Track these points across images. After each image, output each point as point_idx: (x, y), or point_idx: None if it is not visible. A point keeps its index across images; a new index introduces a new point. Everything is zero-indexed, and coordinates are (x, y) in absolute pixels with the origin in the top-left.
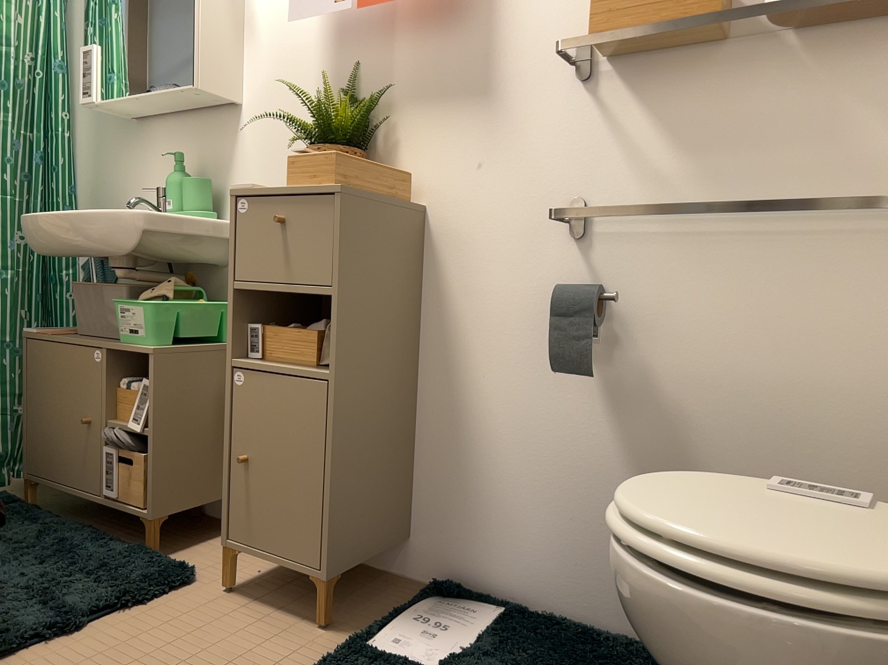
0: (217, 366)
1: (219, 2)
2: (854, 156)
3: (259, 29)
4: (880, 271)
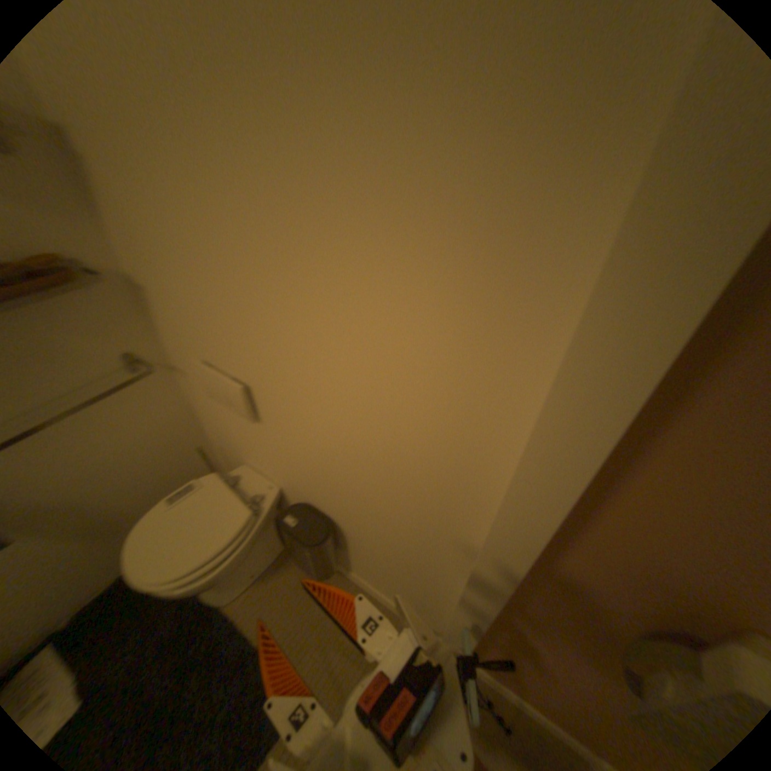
0: None
1: None
2: (66, 358)
3: None
4: (116, 397)
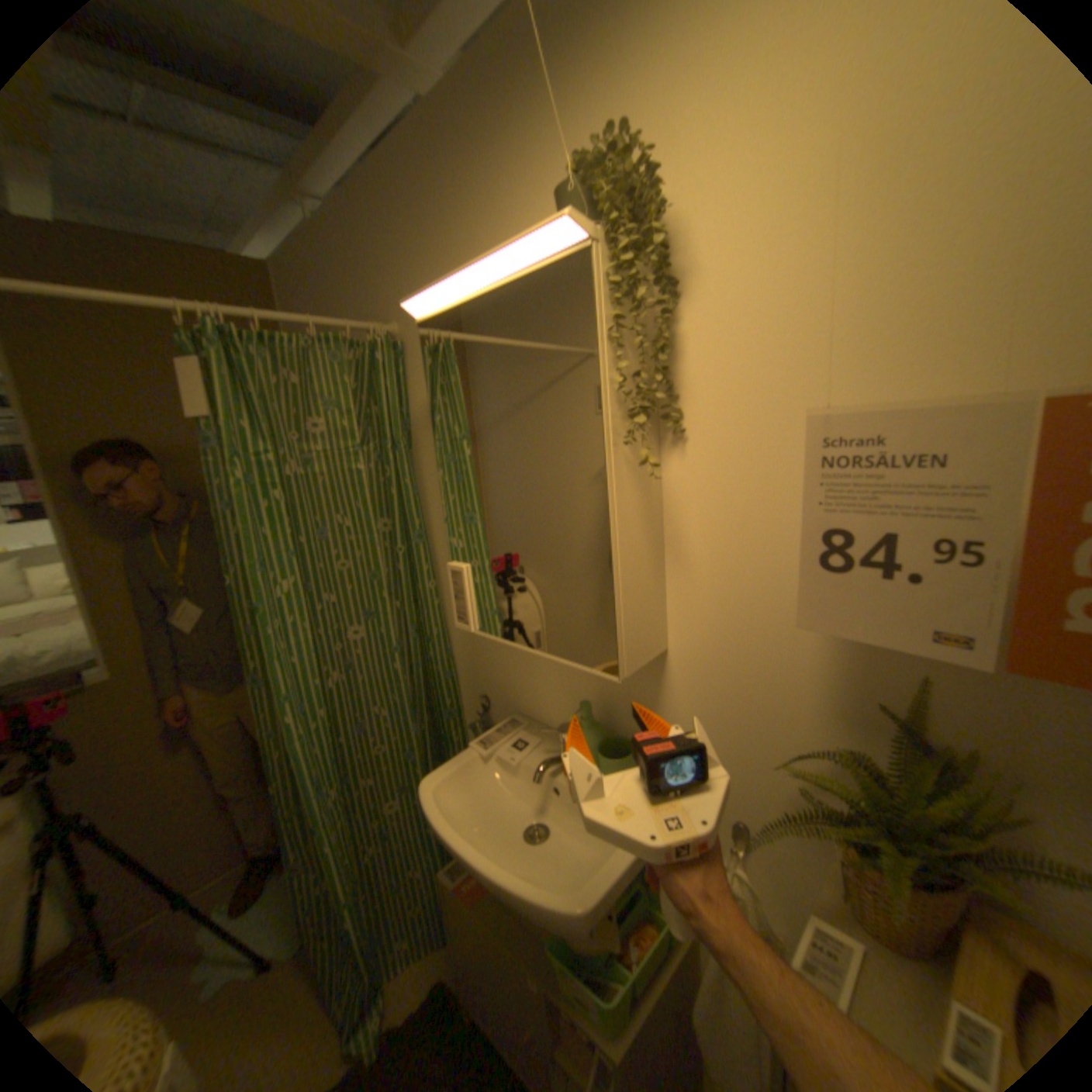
0: (676, 996)
1: (638, 538)
2: None
3: (694, 556)
4: None
